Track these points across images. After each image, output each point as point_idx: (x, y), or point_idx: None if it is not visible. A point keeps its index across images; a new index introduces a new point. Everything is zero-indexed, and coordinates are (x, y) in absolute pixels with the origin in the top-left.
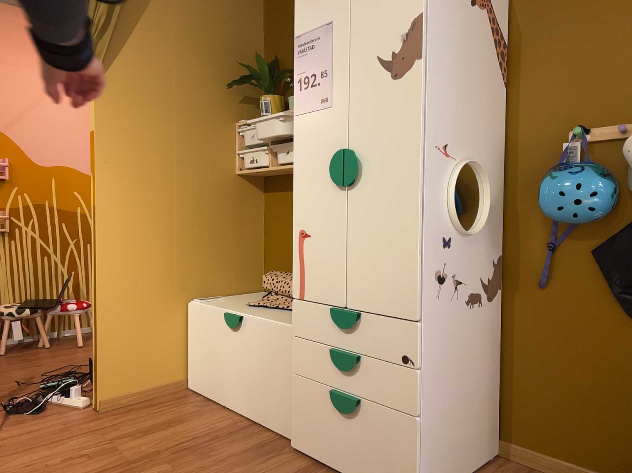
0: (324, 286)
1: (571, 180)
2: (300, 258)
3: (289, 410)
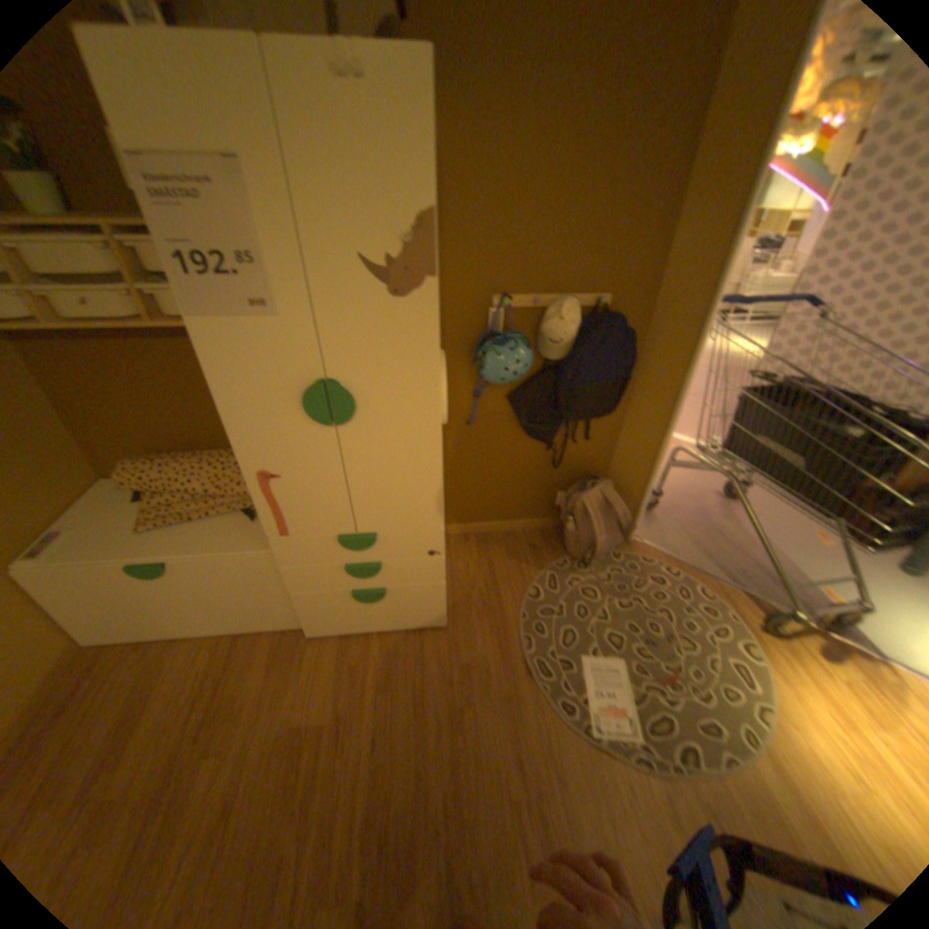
0: (319, 522)
1: (512, 357)
2: (268, 500)
3: (286, 613)
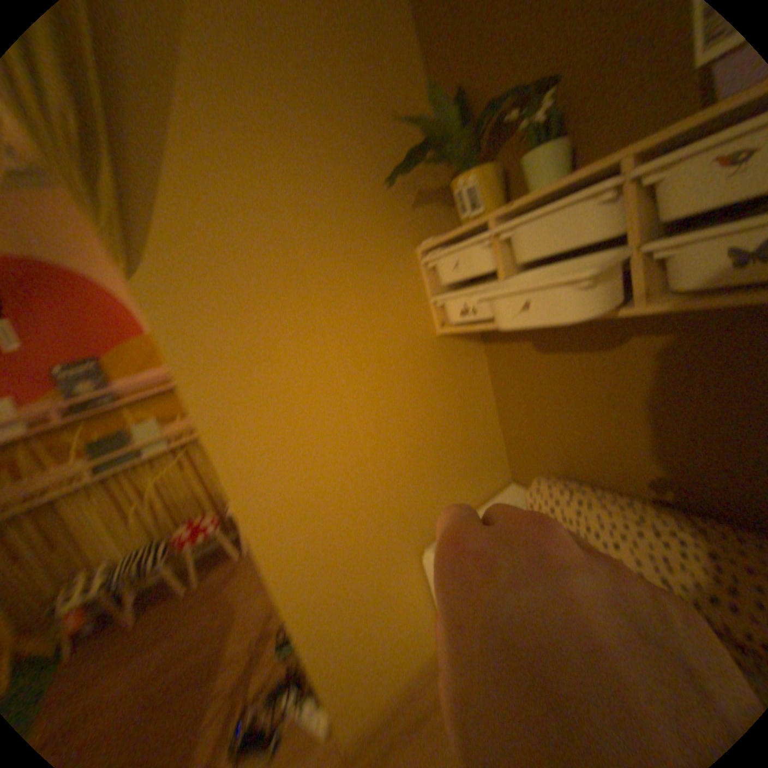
0: None
1: None
2: None
3: None
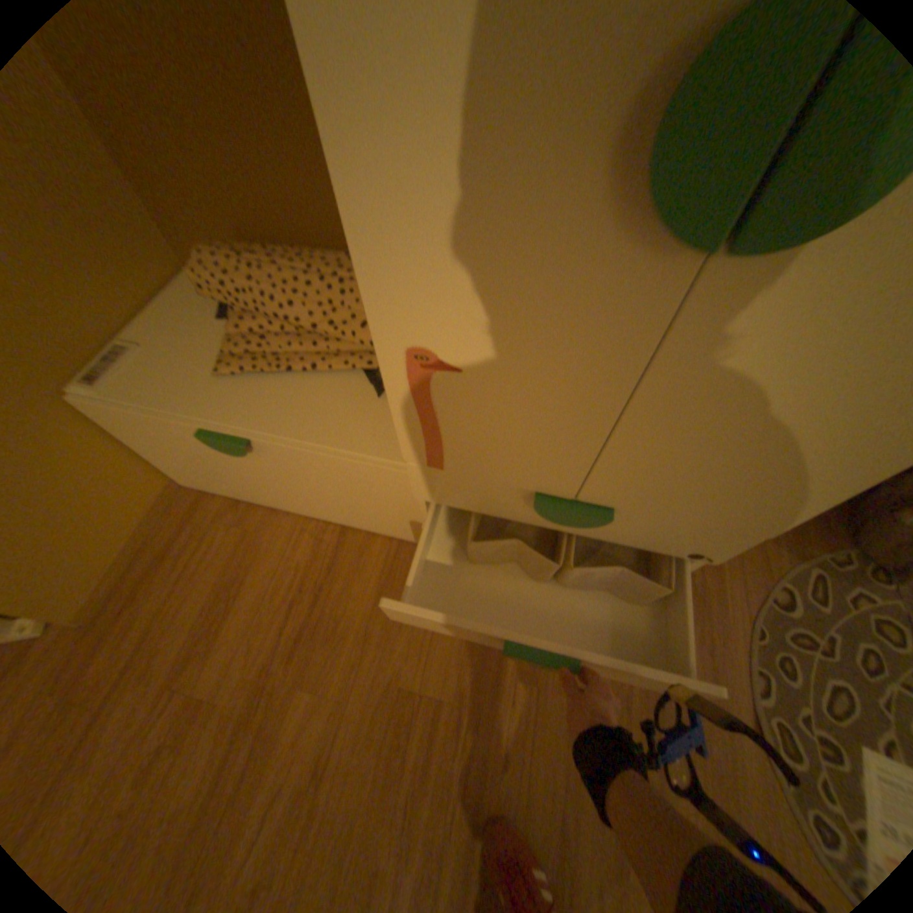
0: (511, 465)
1: None
2: (421, 407)
3: (411, 528)
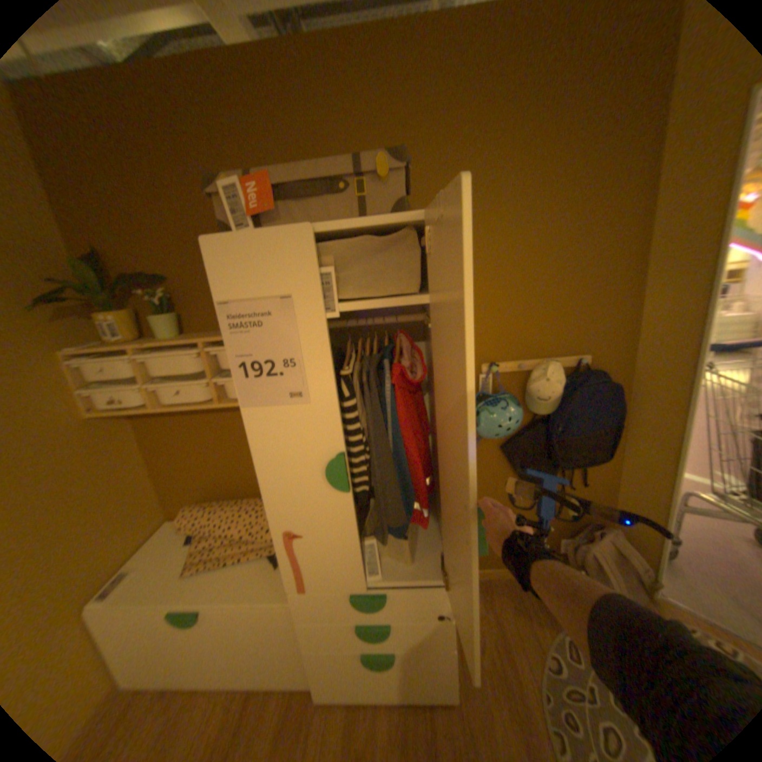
0: (333, 580)
1: (505, 415)
2: (290, 558)
3: (297, 671)
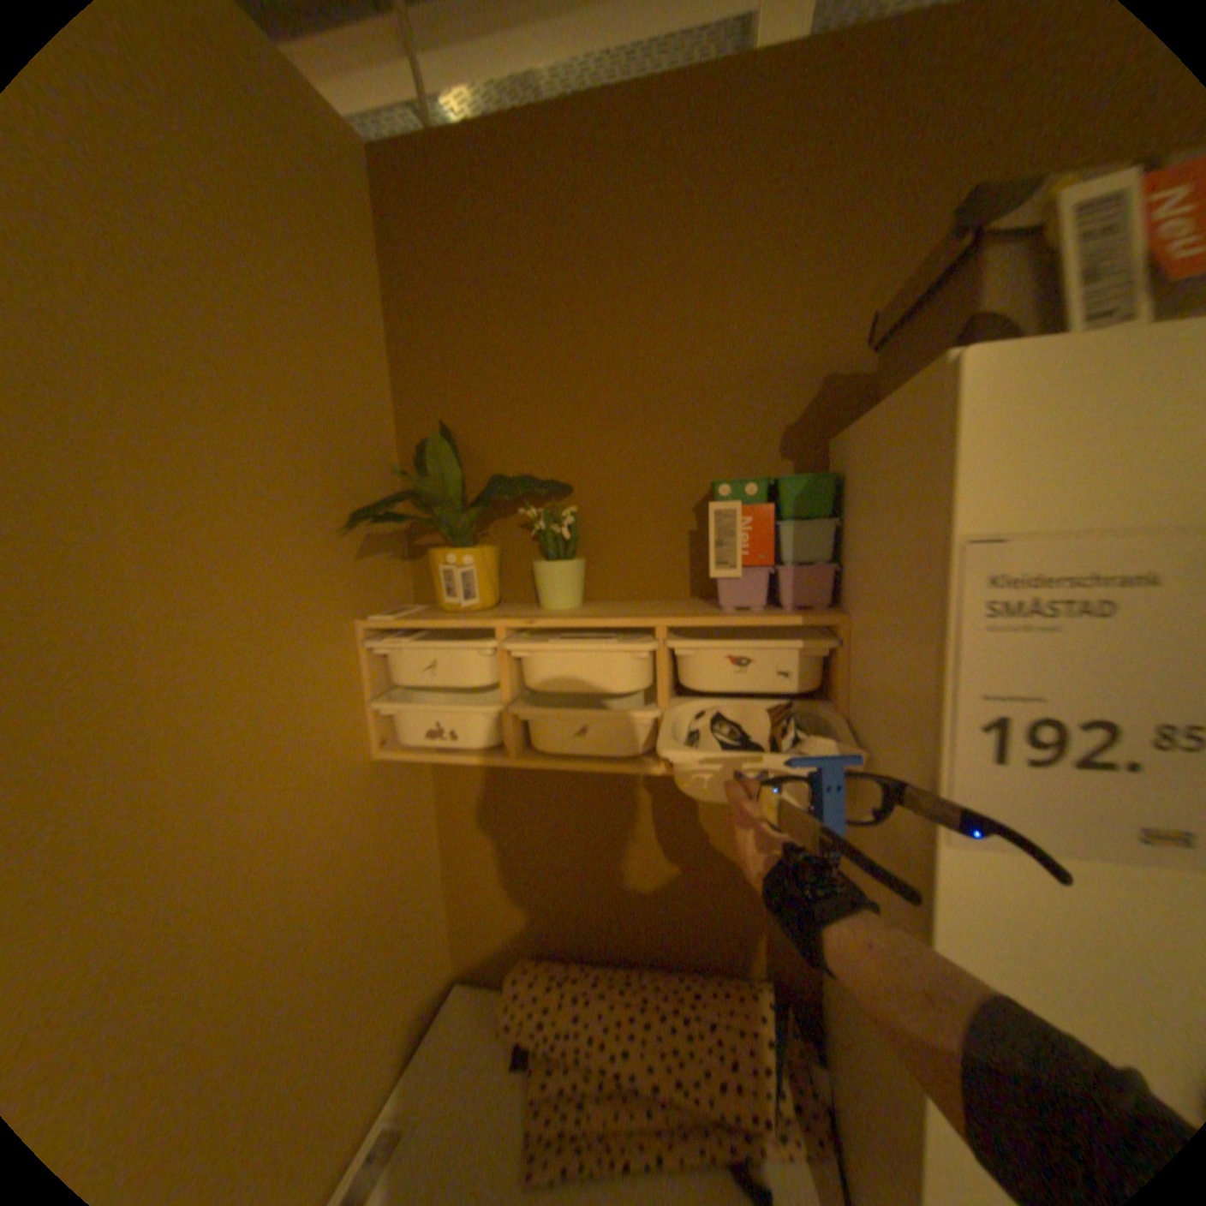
0: None
1: None
2: None
3: None
